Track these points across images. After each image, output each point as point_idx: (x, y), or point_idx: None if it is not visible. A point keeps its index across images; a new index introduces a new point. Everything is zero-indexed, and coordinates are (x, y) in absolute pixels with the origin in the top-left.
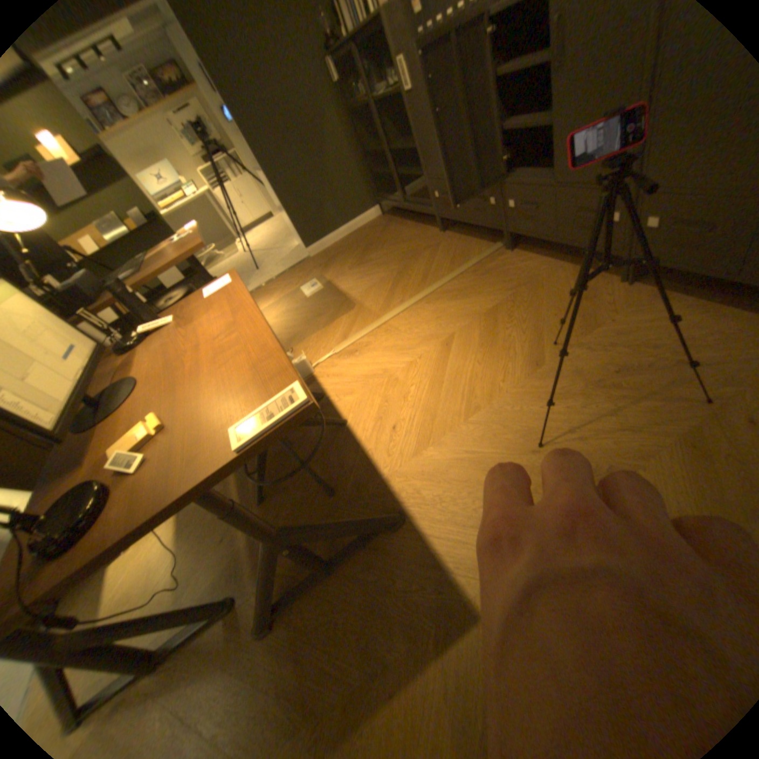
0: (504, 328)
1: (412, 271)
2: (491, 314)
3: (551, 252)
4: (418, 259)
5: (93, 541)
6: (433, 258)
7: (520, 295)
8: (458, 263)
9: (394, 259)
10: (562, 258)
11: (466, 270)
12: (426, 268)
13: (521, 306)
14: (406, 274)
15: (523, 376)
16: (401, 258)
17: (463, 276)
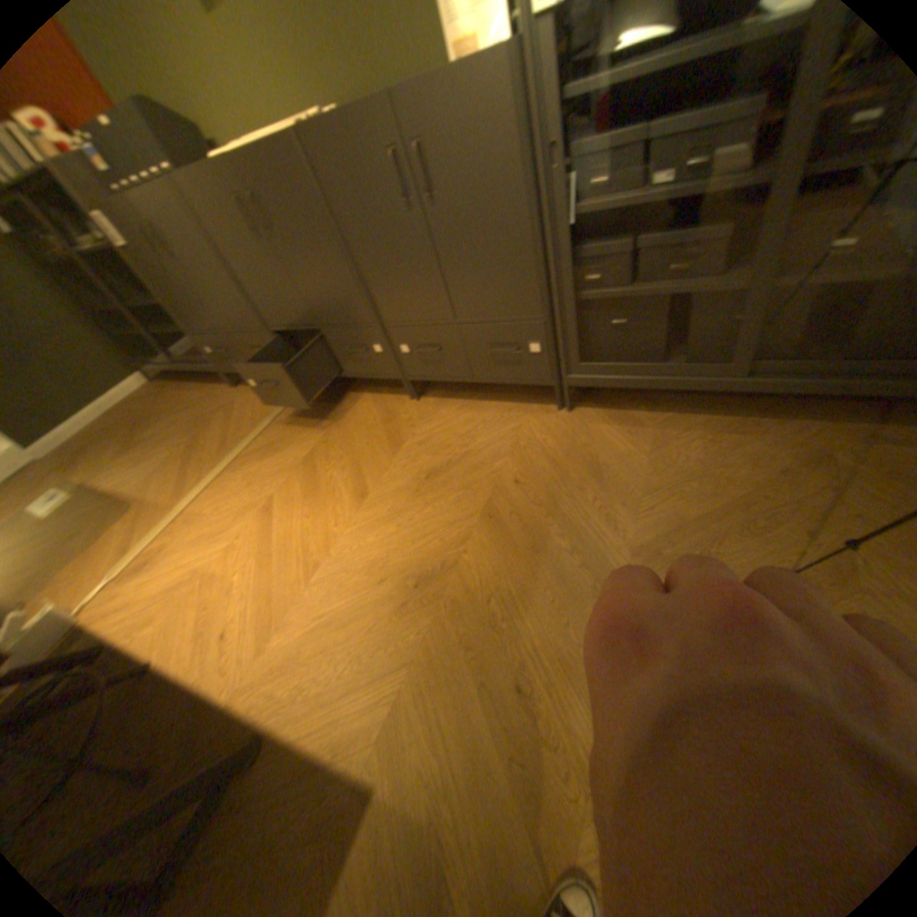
0: (324, 472)
1: (205, 443)
2: (307, 463)
3: (350, 388)
4: (209, 426)
5: None
6: (229, 420)
7: (331, 435)
8: (259, 419)
9: (178, 434)
10: (360, 391)
11: (271, 425)
12: (222, 434)
13: (335, 446)
14: (197, 448)
15: (353, 514)
16: (187, 431)
17: (268, 432)
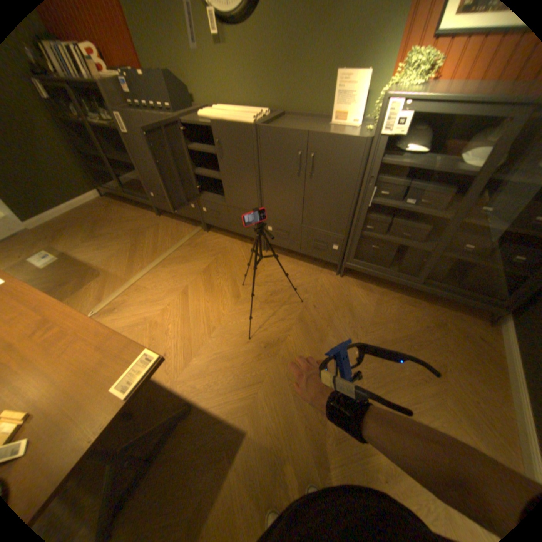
0: (216, 279)
1: (144, 245)
2: (207, 272)
3: (229, 234)
4: (146, 236)
5: None
6: (158, 235)
7: (219, 259)
8: (177, 239)
9: (126, 235)
10: (235, 238)
11: (184, 244)
12: (154, 243)
13: (222, 266)
14: (140, 247)
15: (233, 305)
16: (132, 235)
17: (183, 249)
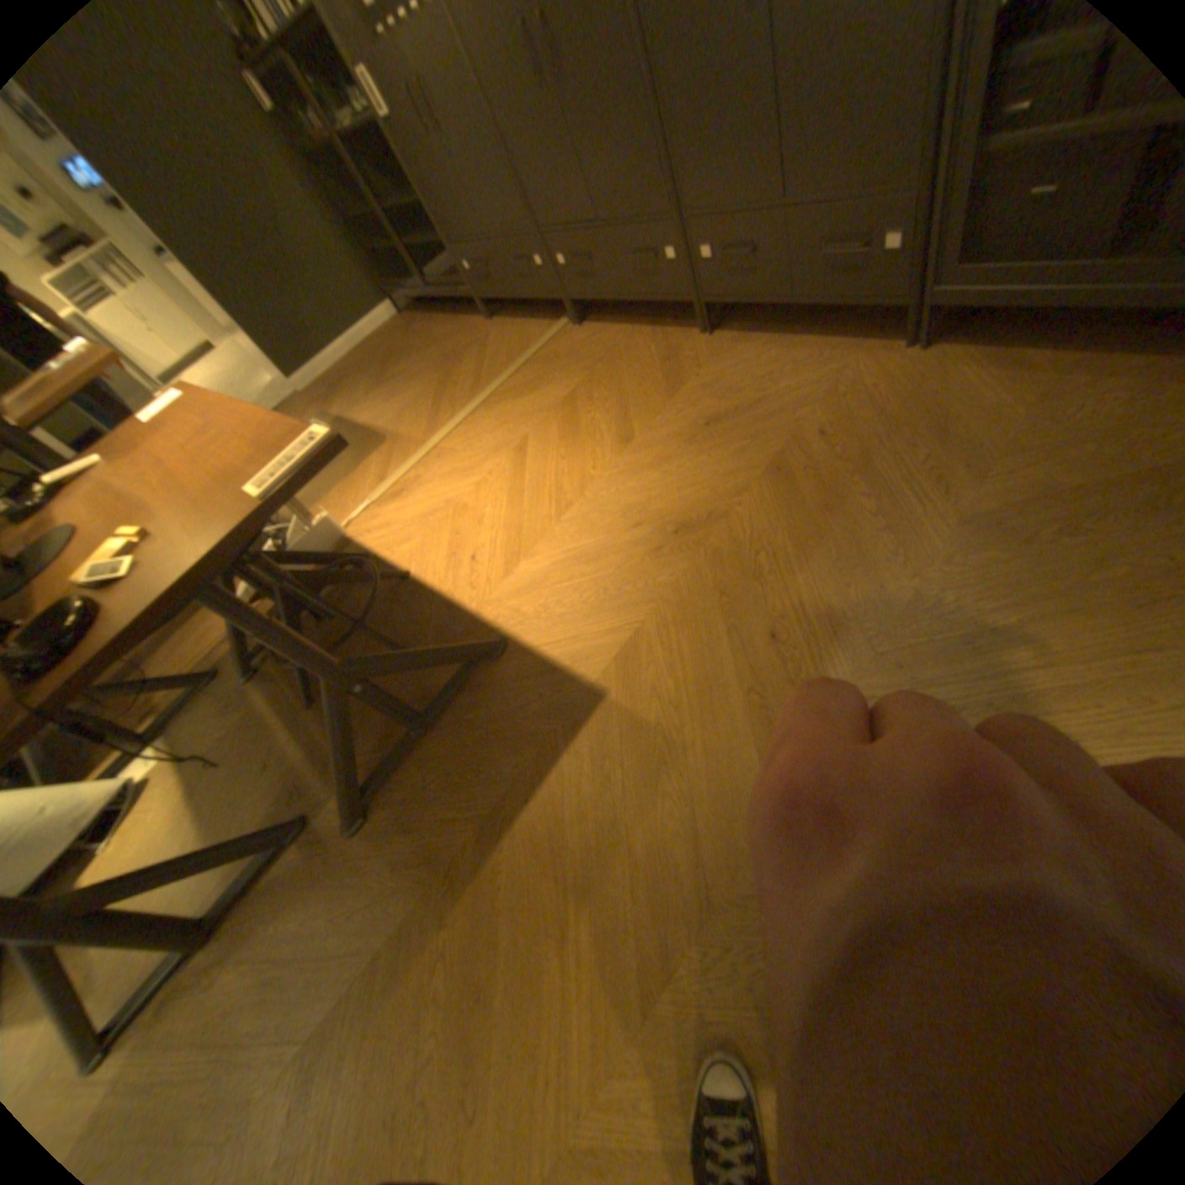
0: (586, 413)
1: (459, 378)
2: (568, 403)
3: (626, 318)
4: (463, 361)
5: (100, 637)
6: (484, 355)
7: (598, 373)
8: (518, 354)
9: (431, 368)
10: (638, 322)
11: (530, 360)
12: (477, 370)
13: (601, 386)
14: (451, 383)
15: (615, 458)
16: (441, 365)
17: (527, 369)
